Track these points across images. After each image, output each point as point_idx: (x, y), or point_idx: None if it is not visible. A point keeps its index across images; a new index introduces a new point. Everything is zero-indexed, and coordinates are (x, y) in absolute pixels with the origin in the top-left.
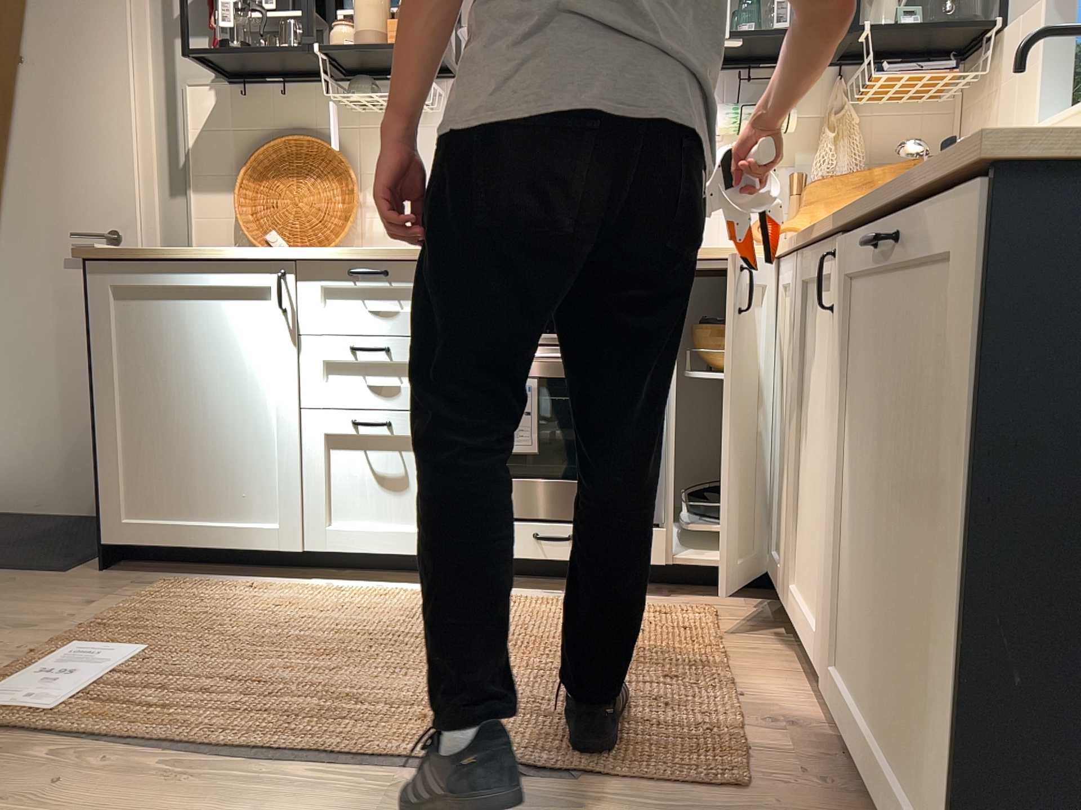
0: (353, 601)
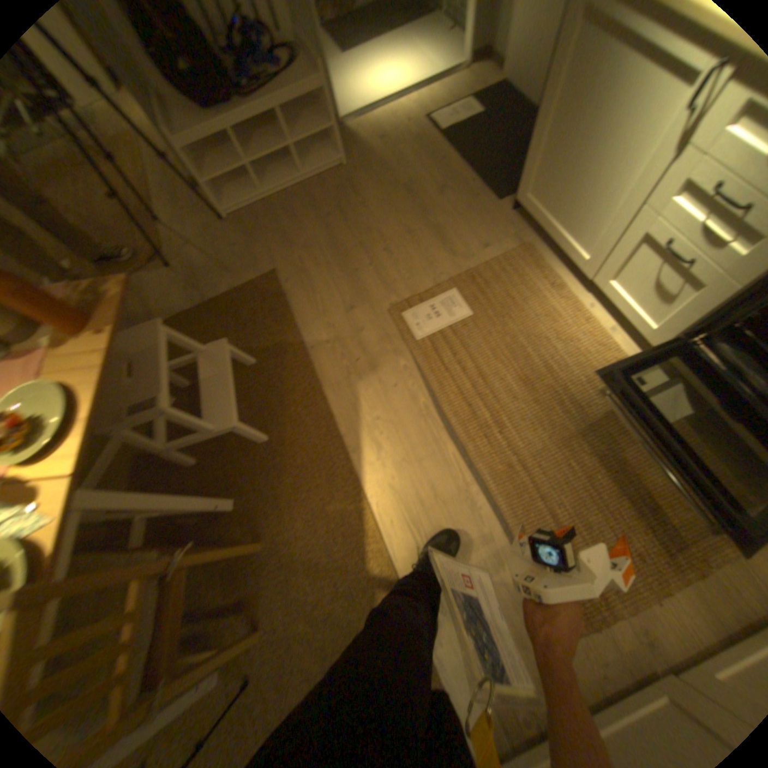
0: (582, 338)
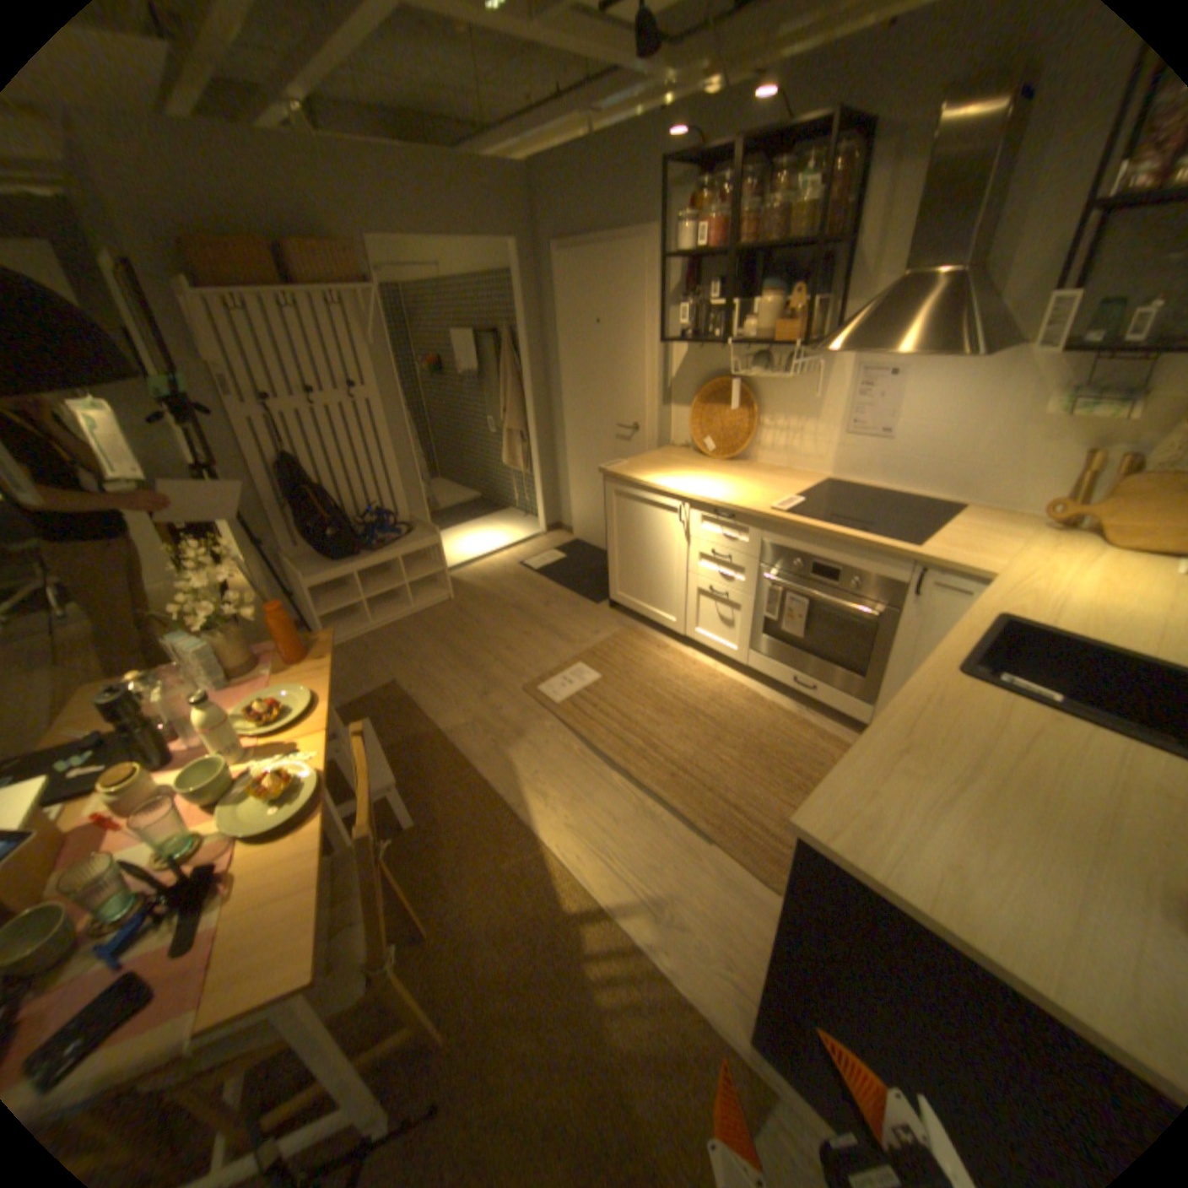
0: (694, 674)
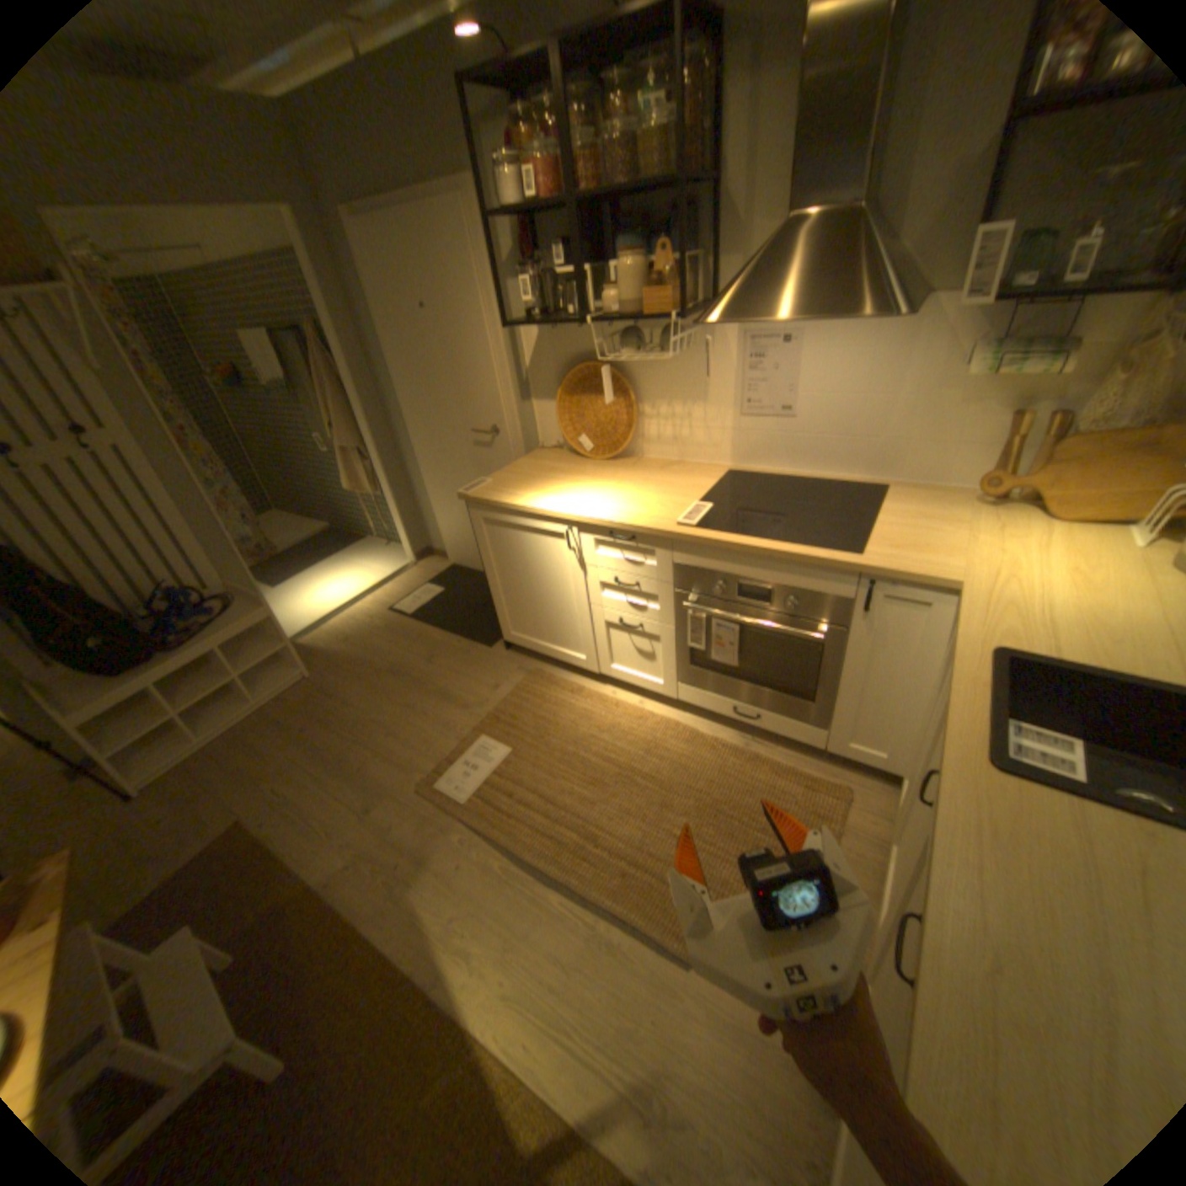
0: (620, 720)
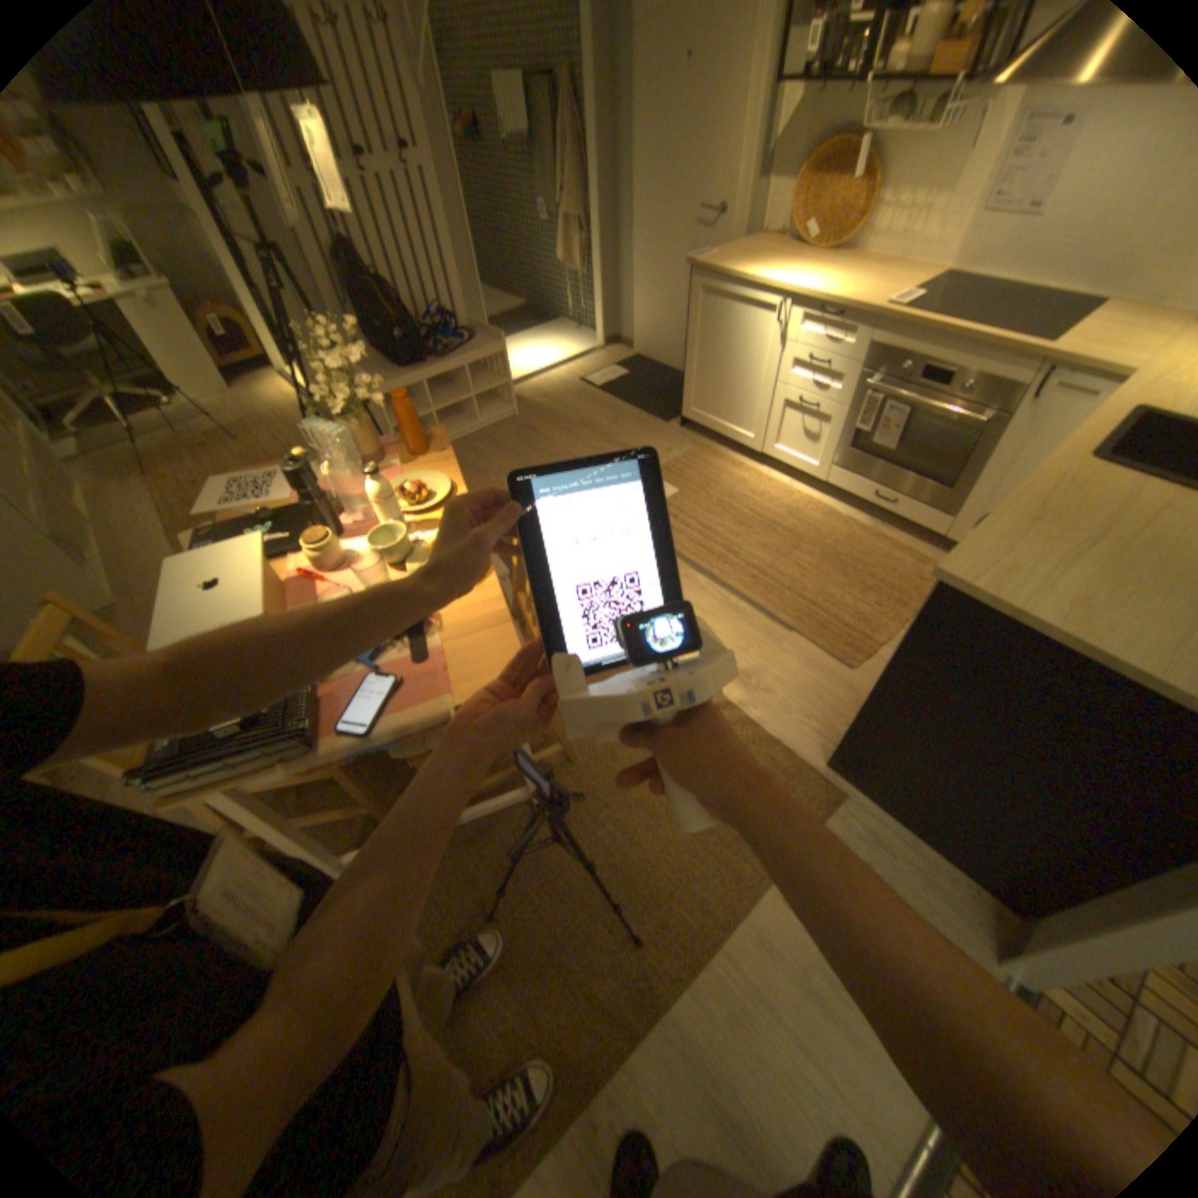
0: (770, 491)
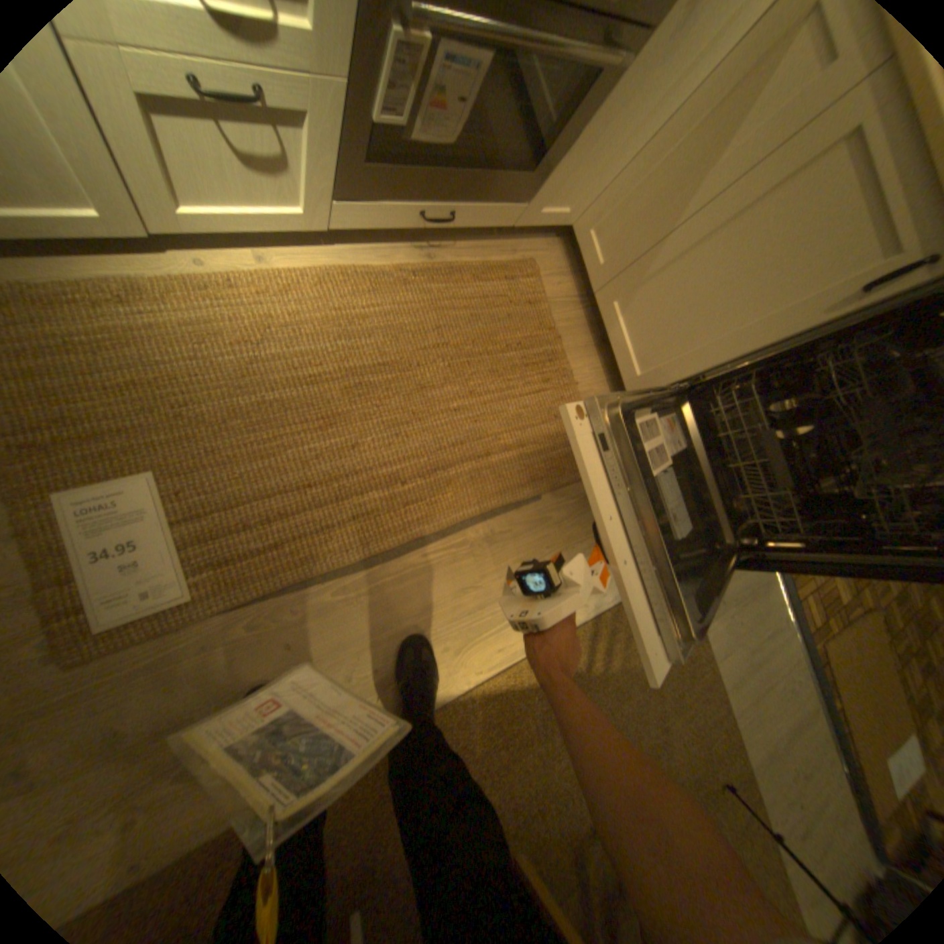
0: (265, 308)
